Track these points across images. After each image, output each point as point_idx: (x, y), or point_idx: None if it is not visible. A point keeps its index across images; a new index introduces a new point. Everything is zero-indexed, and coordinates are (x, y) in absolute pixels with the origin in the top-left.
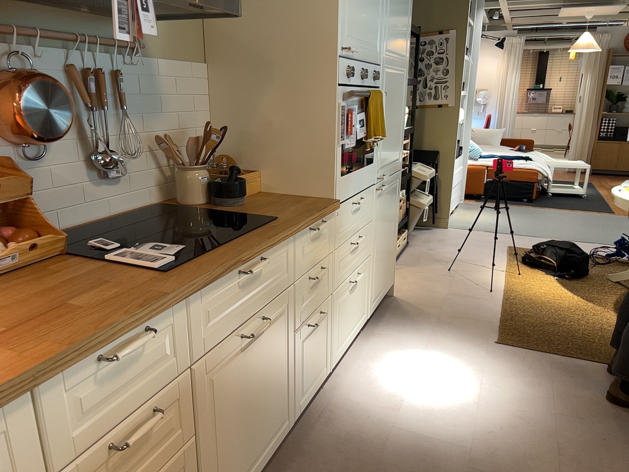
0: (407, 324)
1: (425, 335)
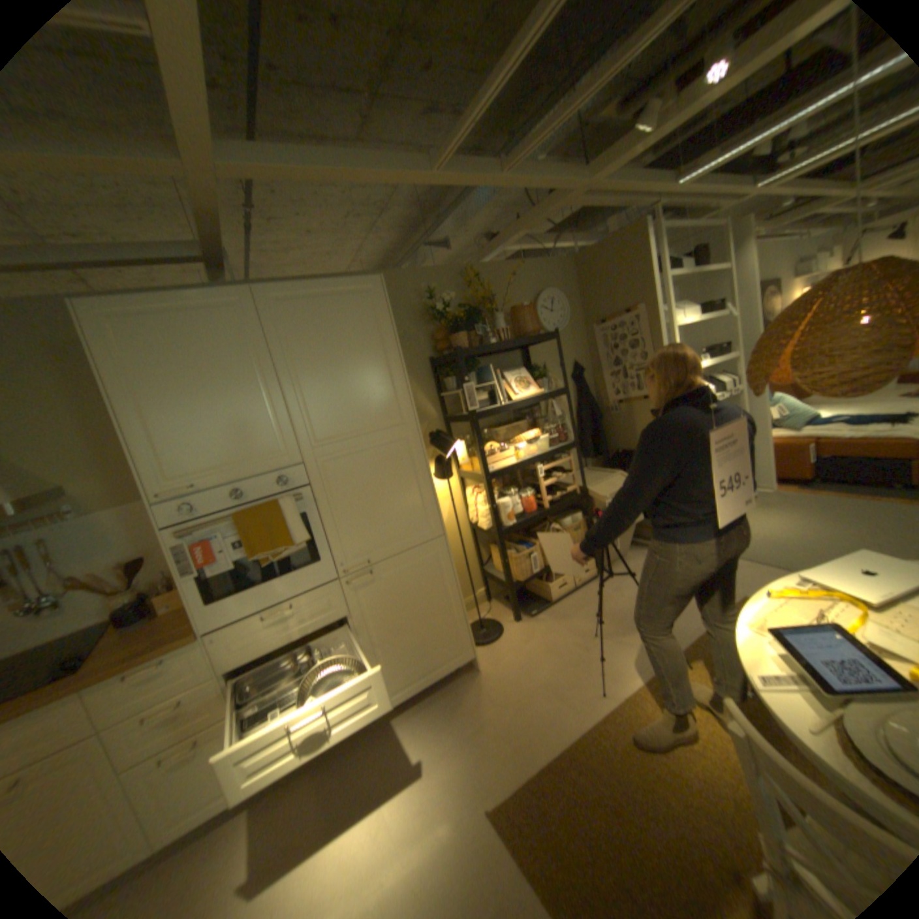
0: (435, 730)
1: (430, 759)
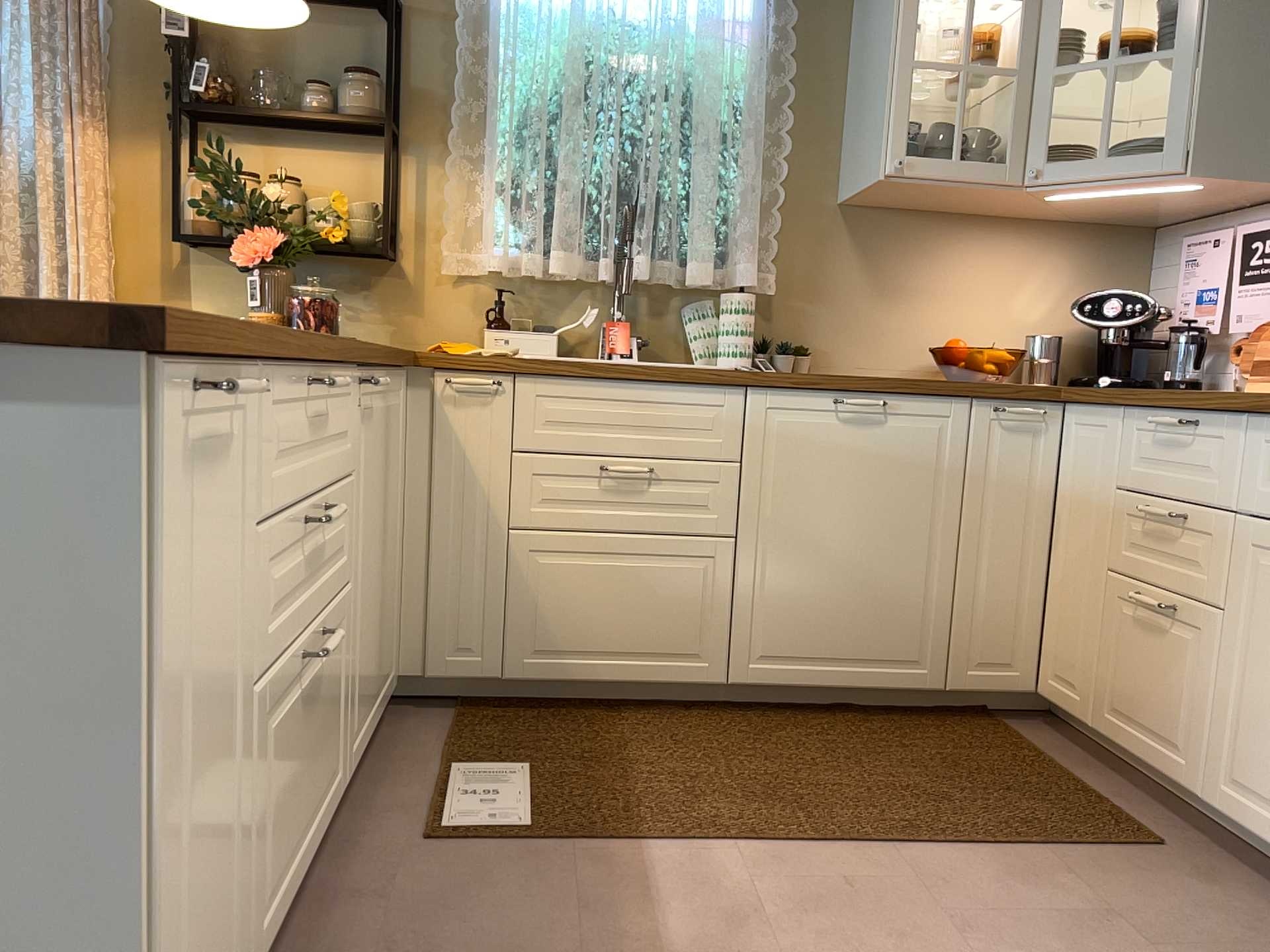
0: None
1: None
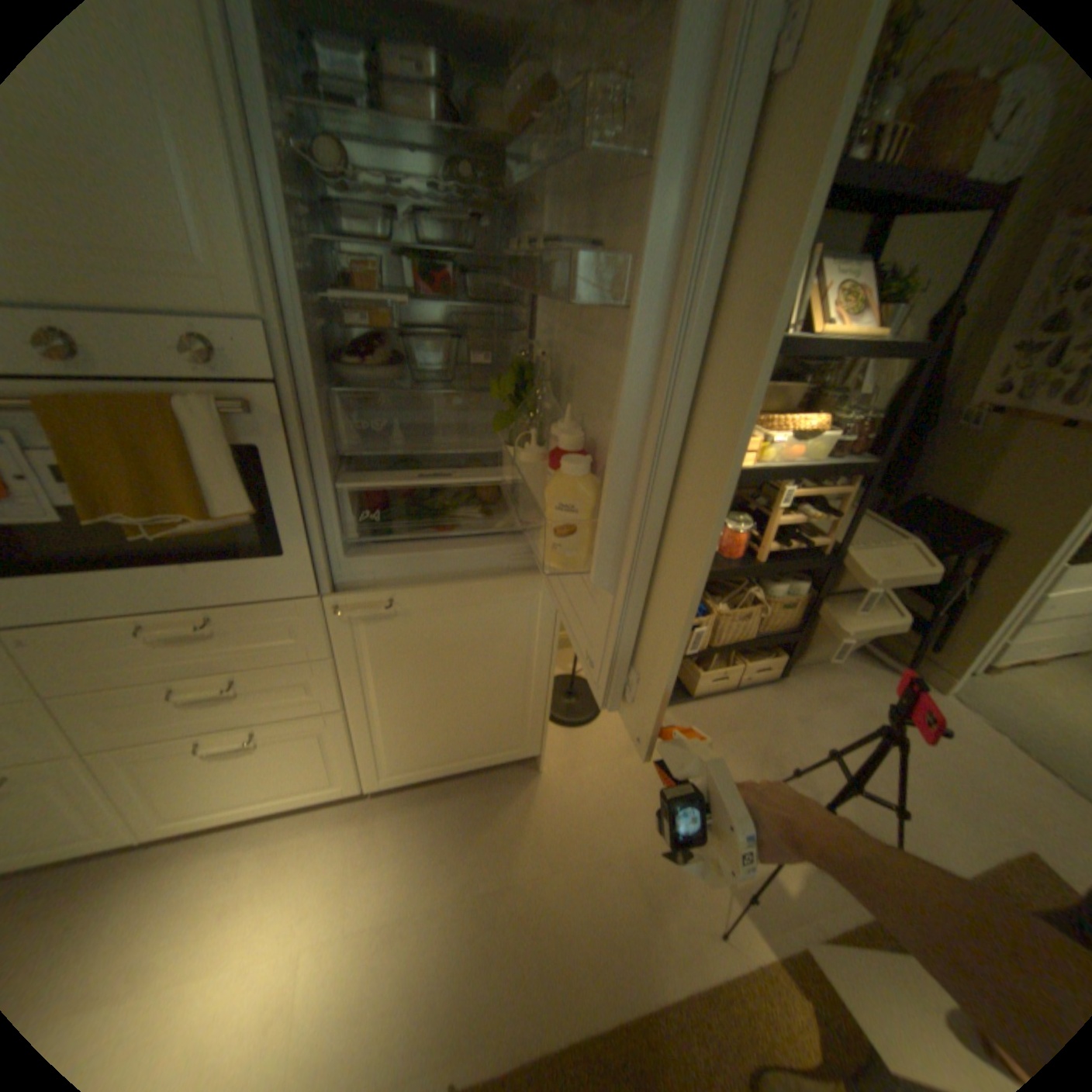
0: (437, 852)
1: (408, 908)
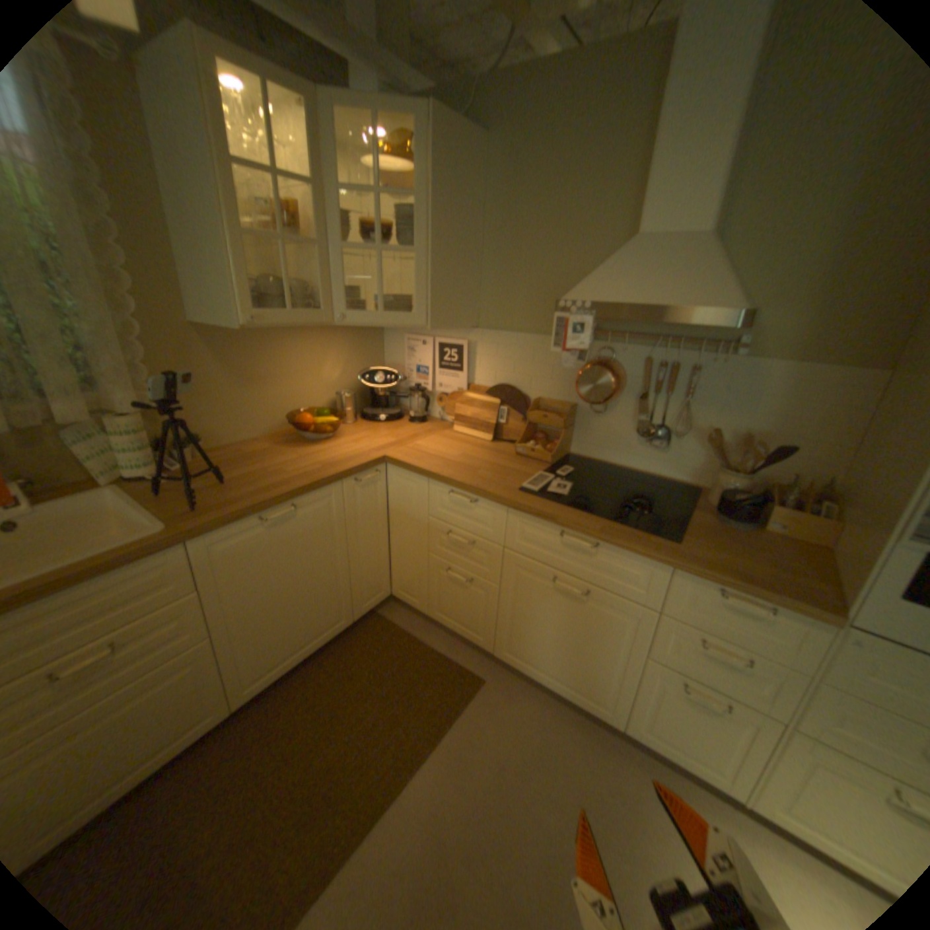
0: None
1: None
